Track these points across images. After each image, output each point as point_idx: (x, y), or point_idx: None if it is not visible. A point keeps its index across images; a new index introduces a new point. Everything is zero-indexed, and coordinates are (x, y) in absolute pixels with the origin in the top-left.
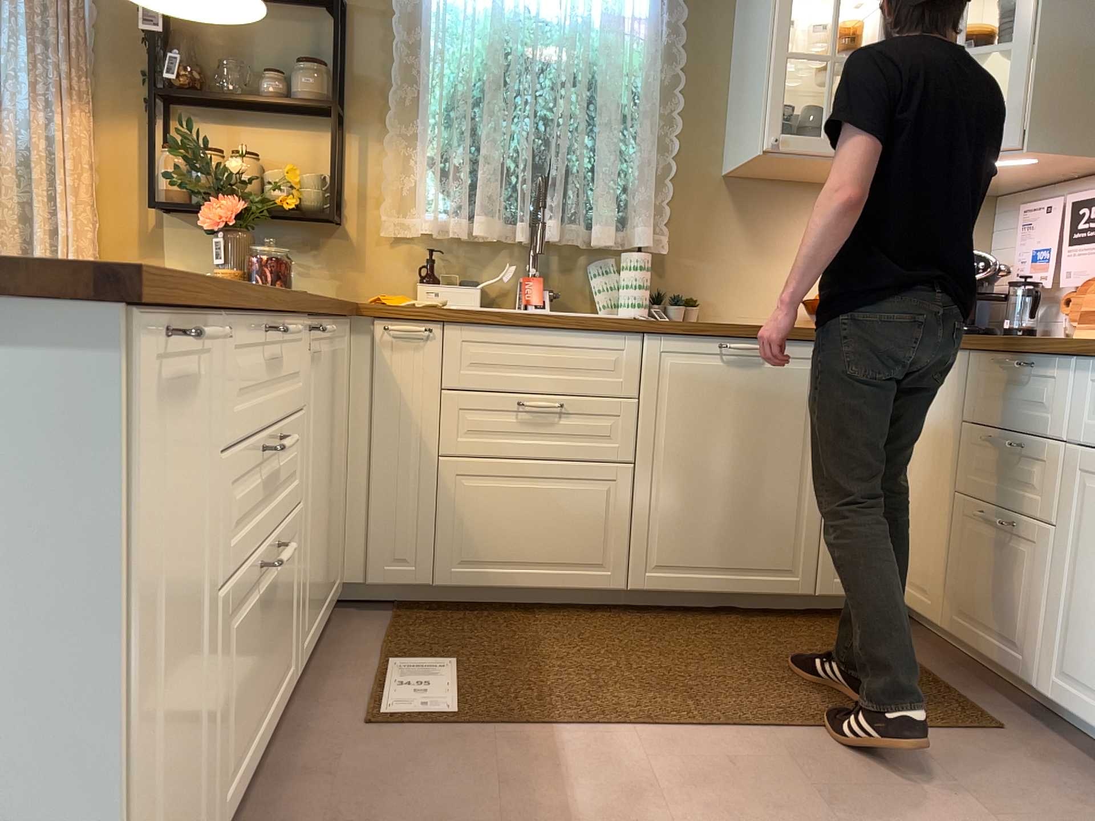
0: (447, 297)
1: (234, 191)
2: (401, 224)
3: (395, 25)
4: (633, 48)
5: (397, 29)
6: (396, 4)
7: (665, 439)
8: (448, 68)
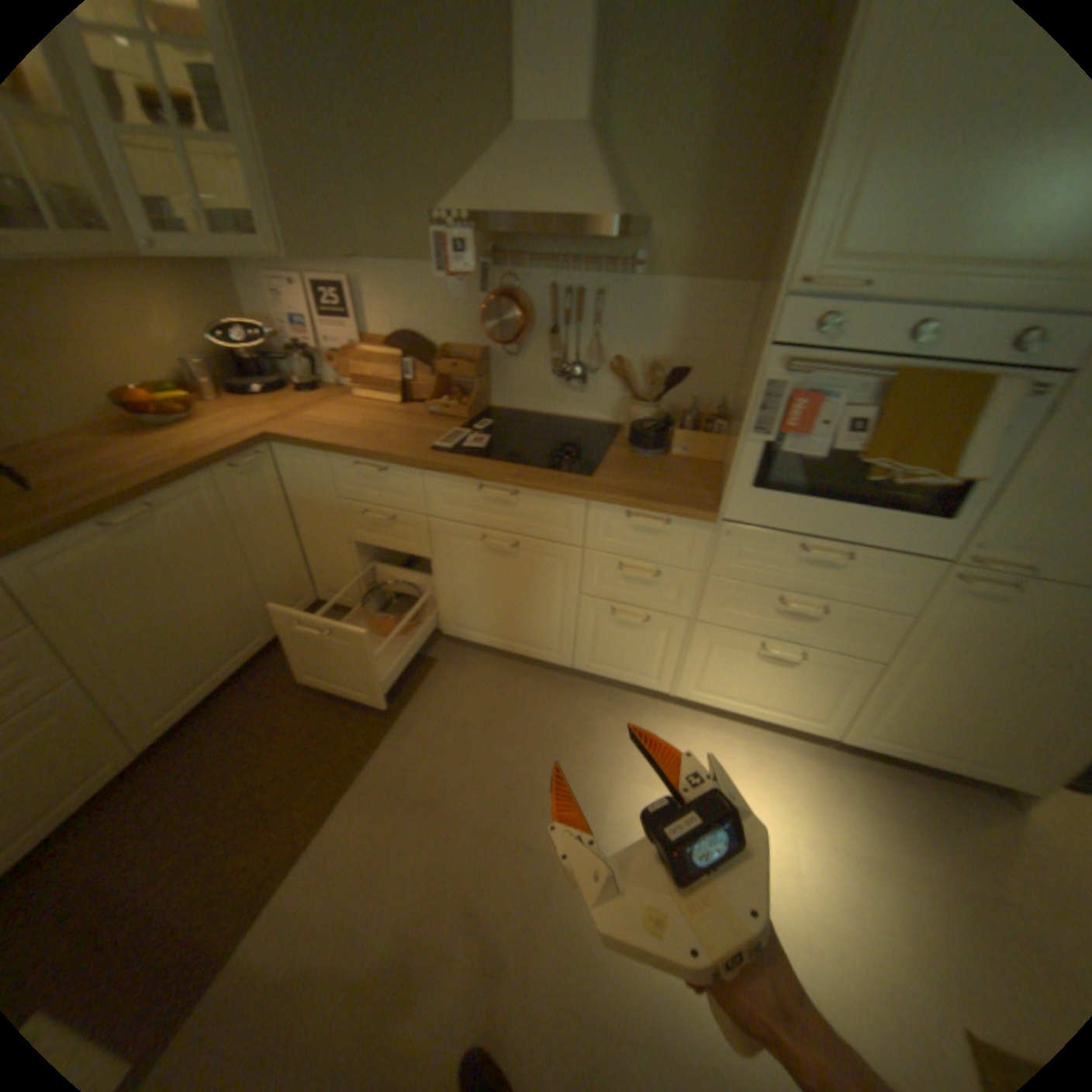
0: None
1: None
2: None
3: None
4: None
5: None
6: None
7: (87, 638)
8: None
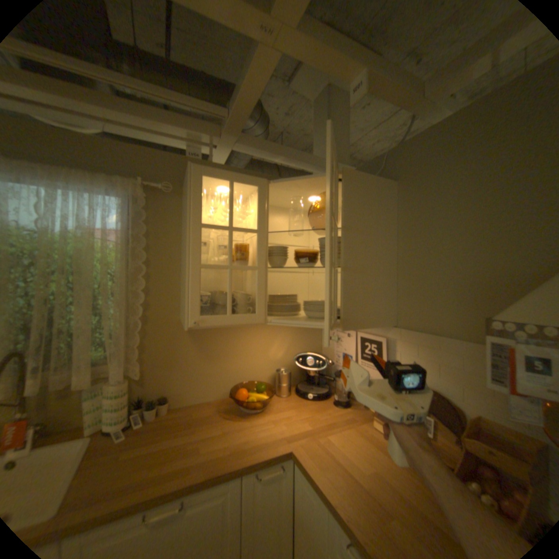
0: None
1: None
2: None
3: None
4: (105, 249)
5: None
6: None
7: None
8: None
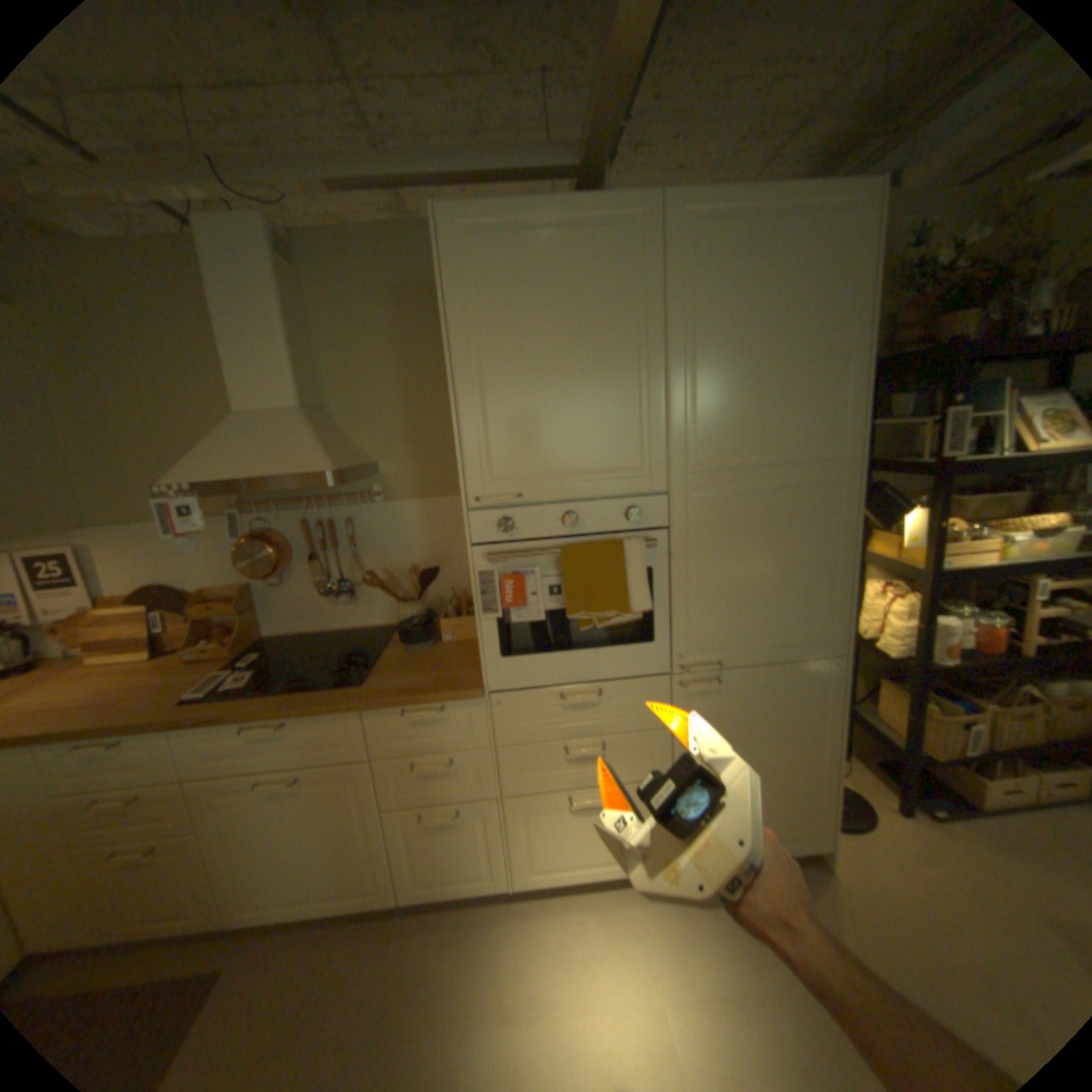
0: None
1: None
2: None
3: None
4: None
5: None
6: None
7: None
8: None
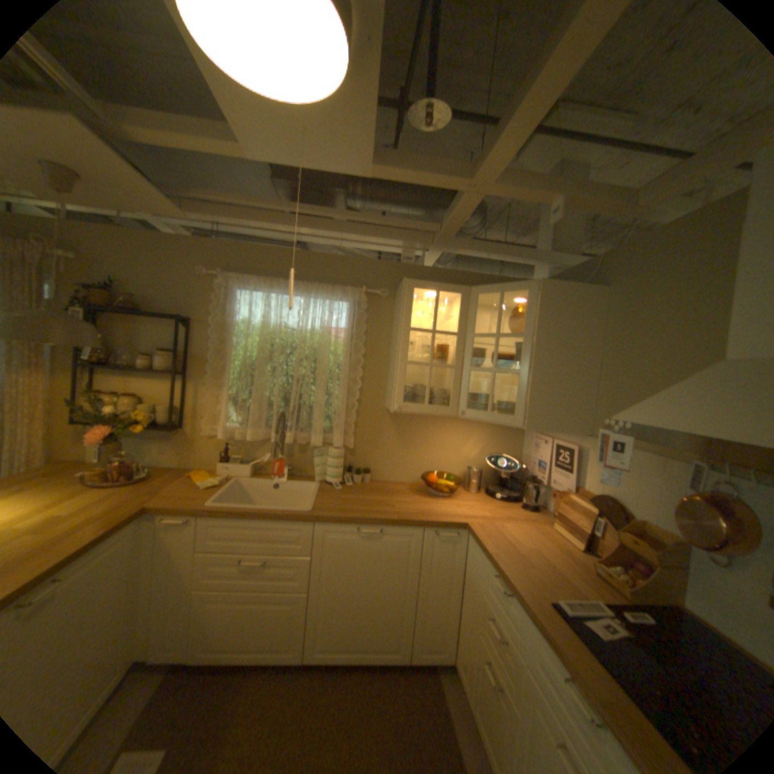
0: (232, 470)
1: (104, 422)
2: (212, 429)
3: (209, 331)
4: (336, 345)
5: (211, 332)
6: (209, 321)
7: (324, 580)
8: (241, 351)
